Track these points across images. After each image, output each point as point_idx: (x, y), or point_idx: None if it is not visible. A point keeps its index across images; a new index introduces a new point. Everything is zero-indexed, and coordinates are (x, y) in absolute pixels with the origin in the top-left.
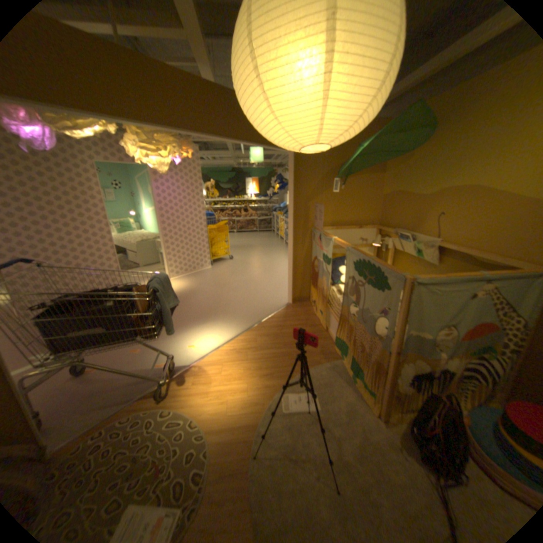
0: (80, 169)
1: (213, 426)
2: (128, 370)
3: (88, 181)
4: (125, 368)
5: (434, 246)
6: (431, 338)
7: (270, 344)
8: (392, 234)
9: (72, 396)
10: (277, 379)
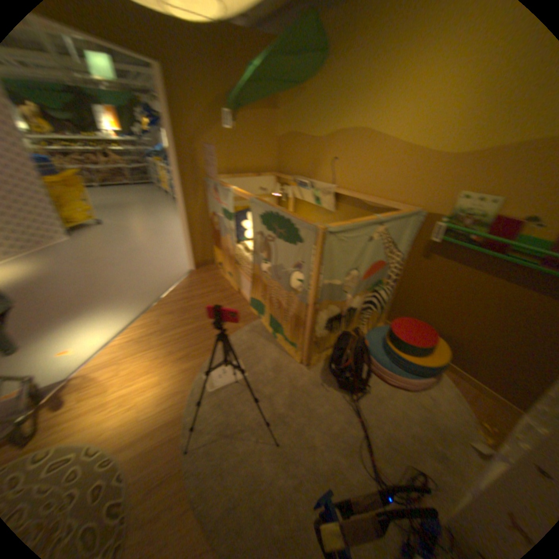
0: None
1: (125, 440)
2: None
3: None
4: None
5: (332, 193)
6: (341, 284)
7: (180, 322)
8: (293, 182)
9: None
10: (196, 359)
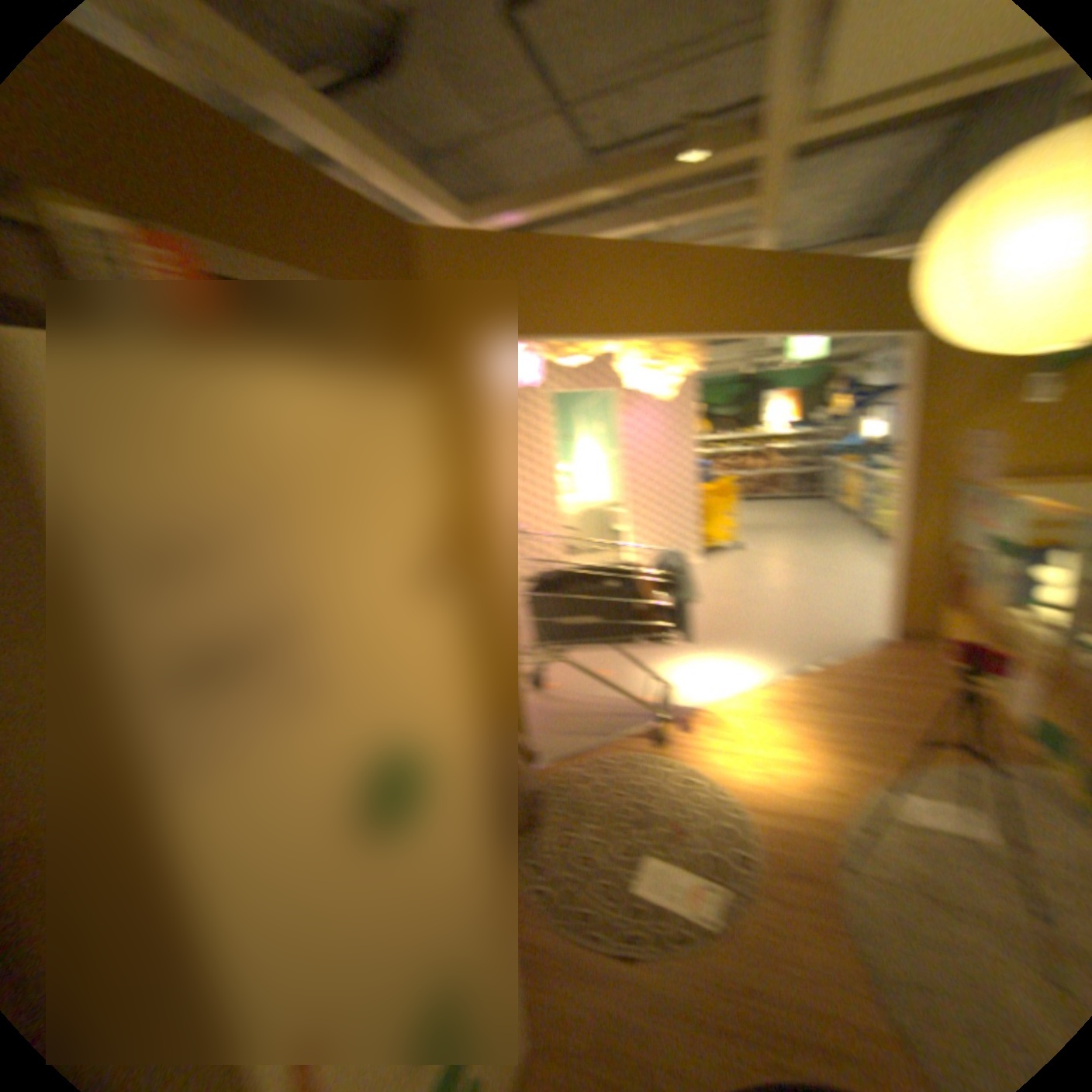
0: (538, 407)
1: (760, 806)
2: (604, 697)
3: (544, 422)
4: (599, 694)
5: None
6: None
7: (853, 707)
8: None
9: (549, 709)
10: (879, 768)
